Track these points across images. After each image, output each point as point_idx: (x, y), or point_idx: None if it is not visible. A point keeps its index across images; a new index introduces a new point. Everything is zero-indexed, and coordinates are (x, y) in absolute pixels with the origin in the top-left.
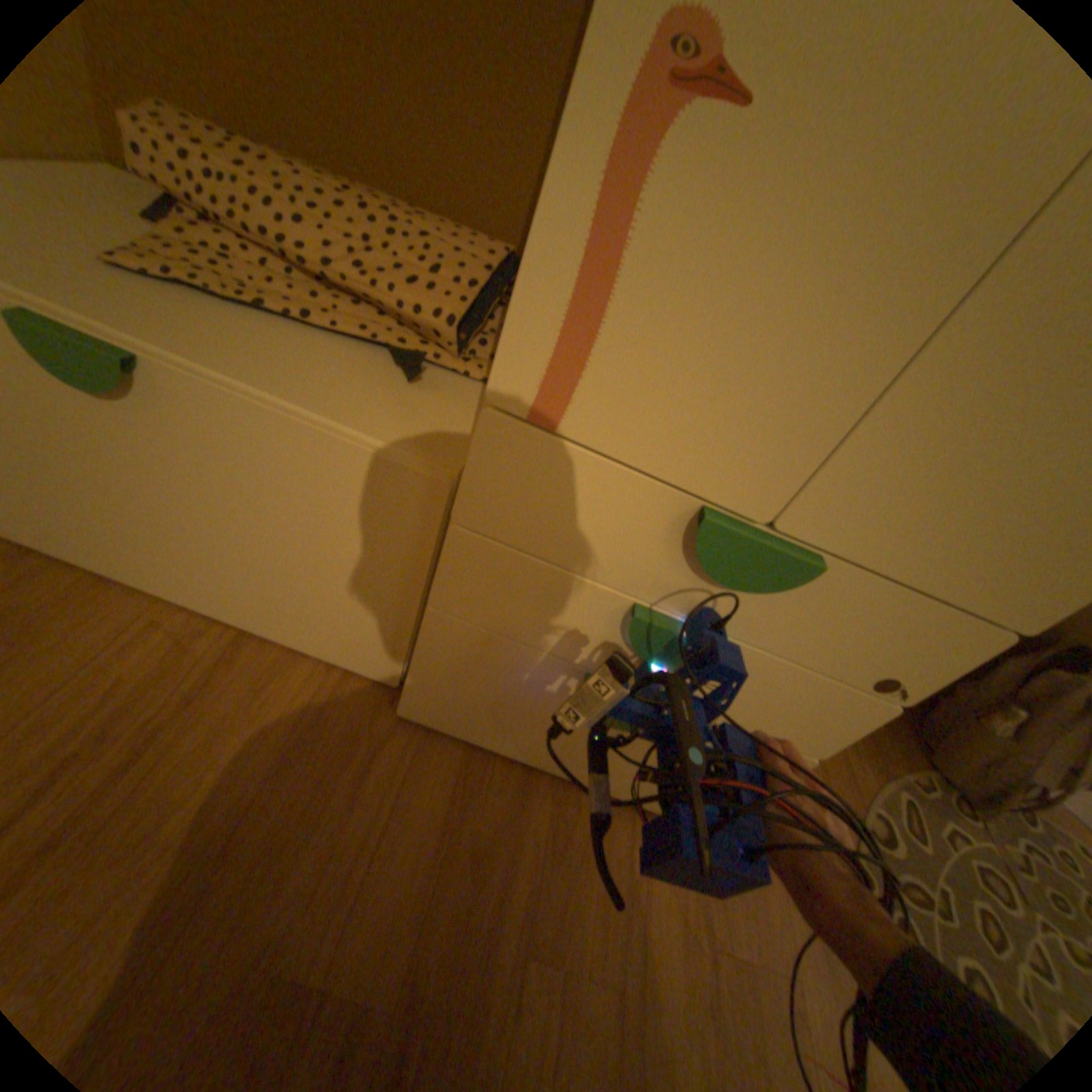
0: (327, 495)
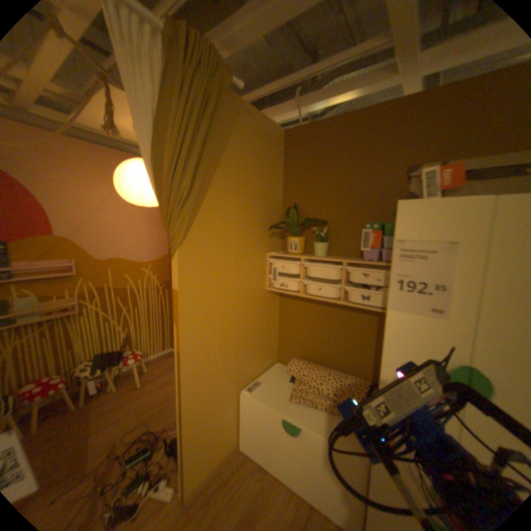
0: (339, 465)
